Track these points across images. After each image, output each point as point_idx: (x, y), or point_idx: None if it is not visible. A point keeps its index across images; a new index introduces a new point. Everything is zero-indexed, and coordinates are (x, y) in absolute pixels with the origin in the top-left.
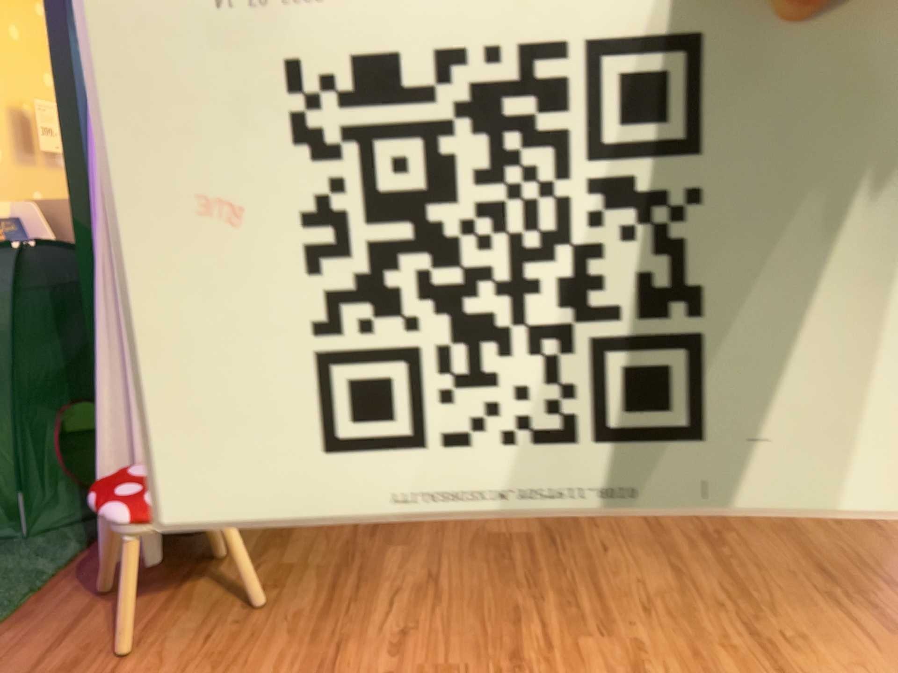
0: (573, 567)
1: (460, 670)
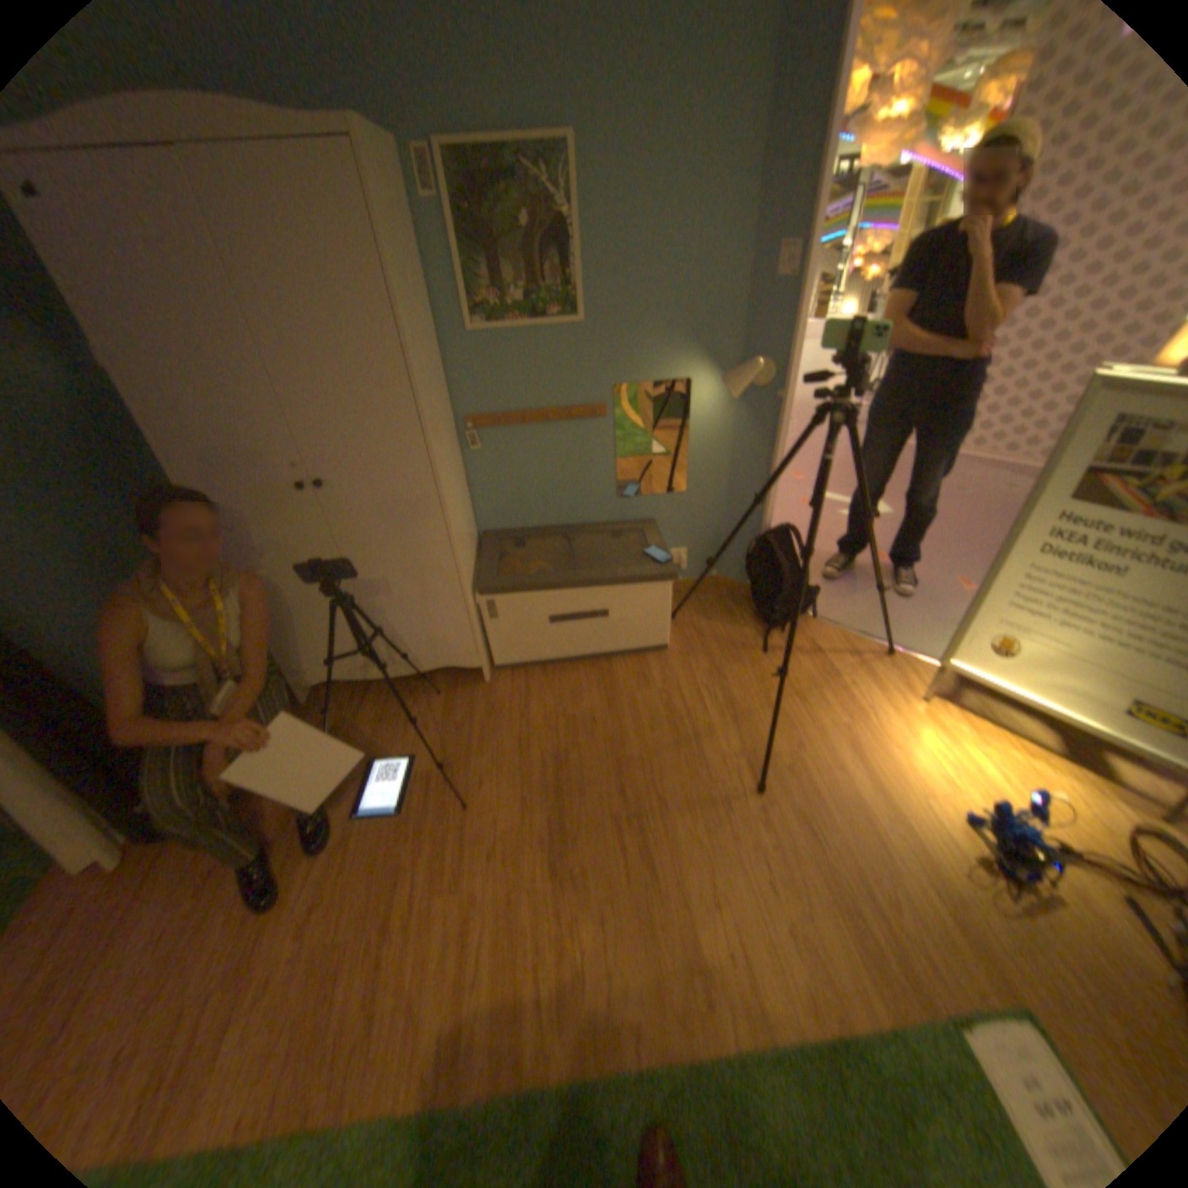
0: (452, 808)
1: (345, 943)
